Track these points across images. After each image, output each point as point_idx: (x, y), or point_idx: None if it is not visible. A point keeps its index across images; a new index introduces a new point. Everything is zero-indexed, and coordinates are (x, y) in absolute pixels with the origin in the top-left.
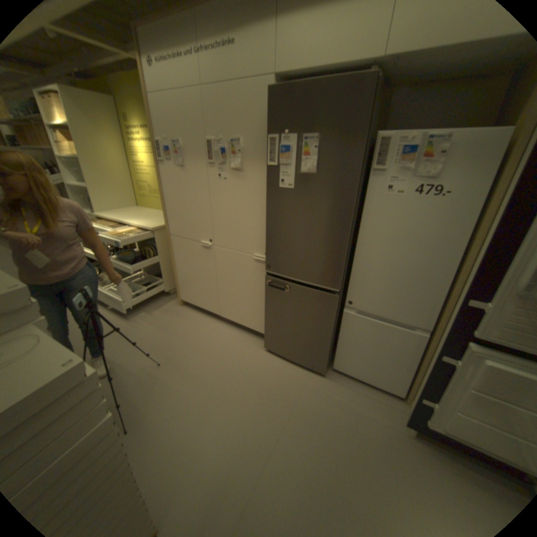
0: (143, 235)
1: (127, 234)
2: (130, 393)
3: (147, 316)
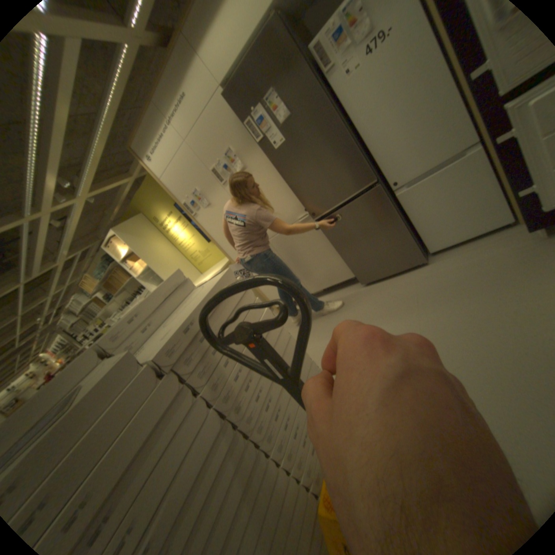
0: None
1: None
2: None
3: None
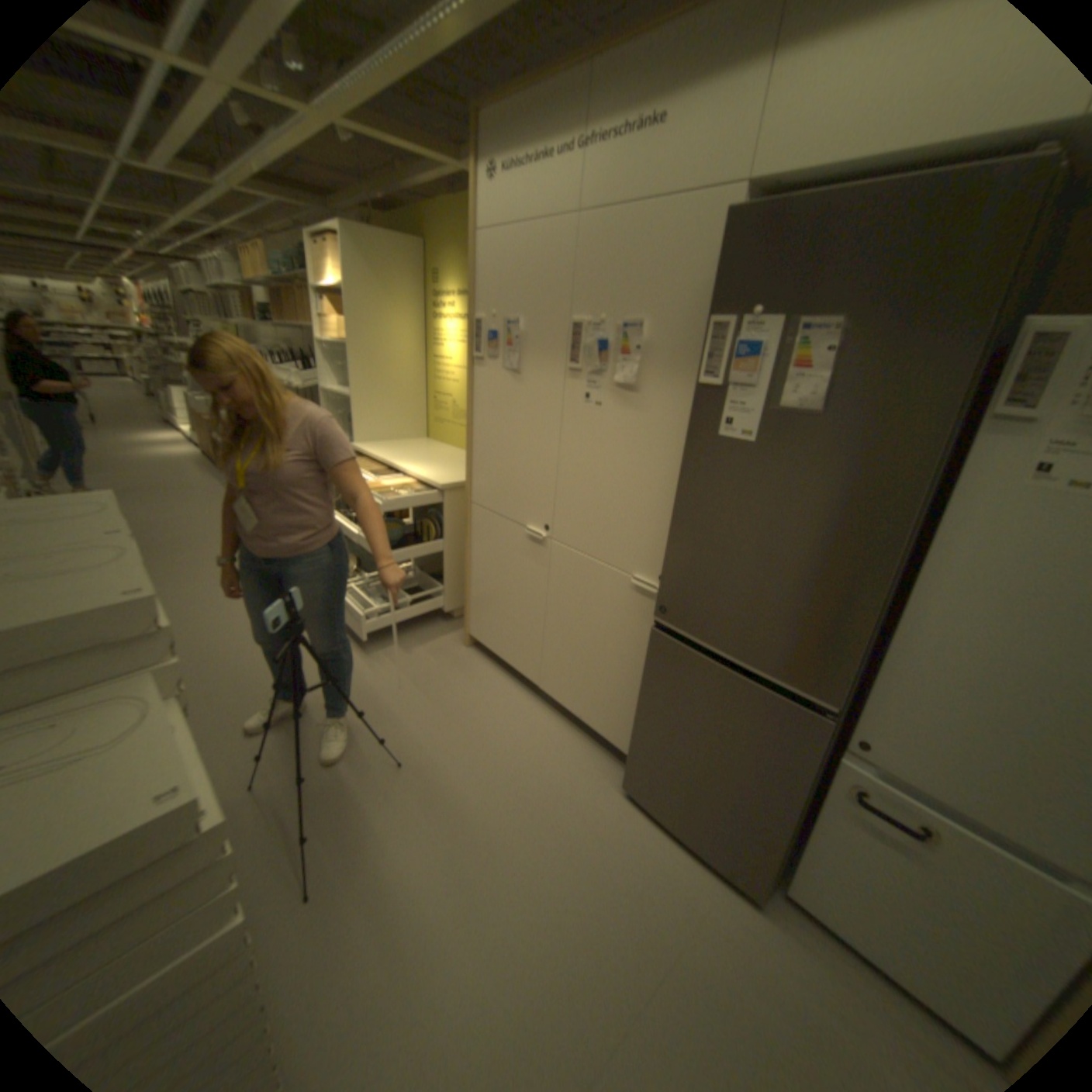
0: (422, 495)
1: (397, 489)
2: (333, 811)
3: (401, 653)
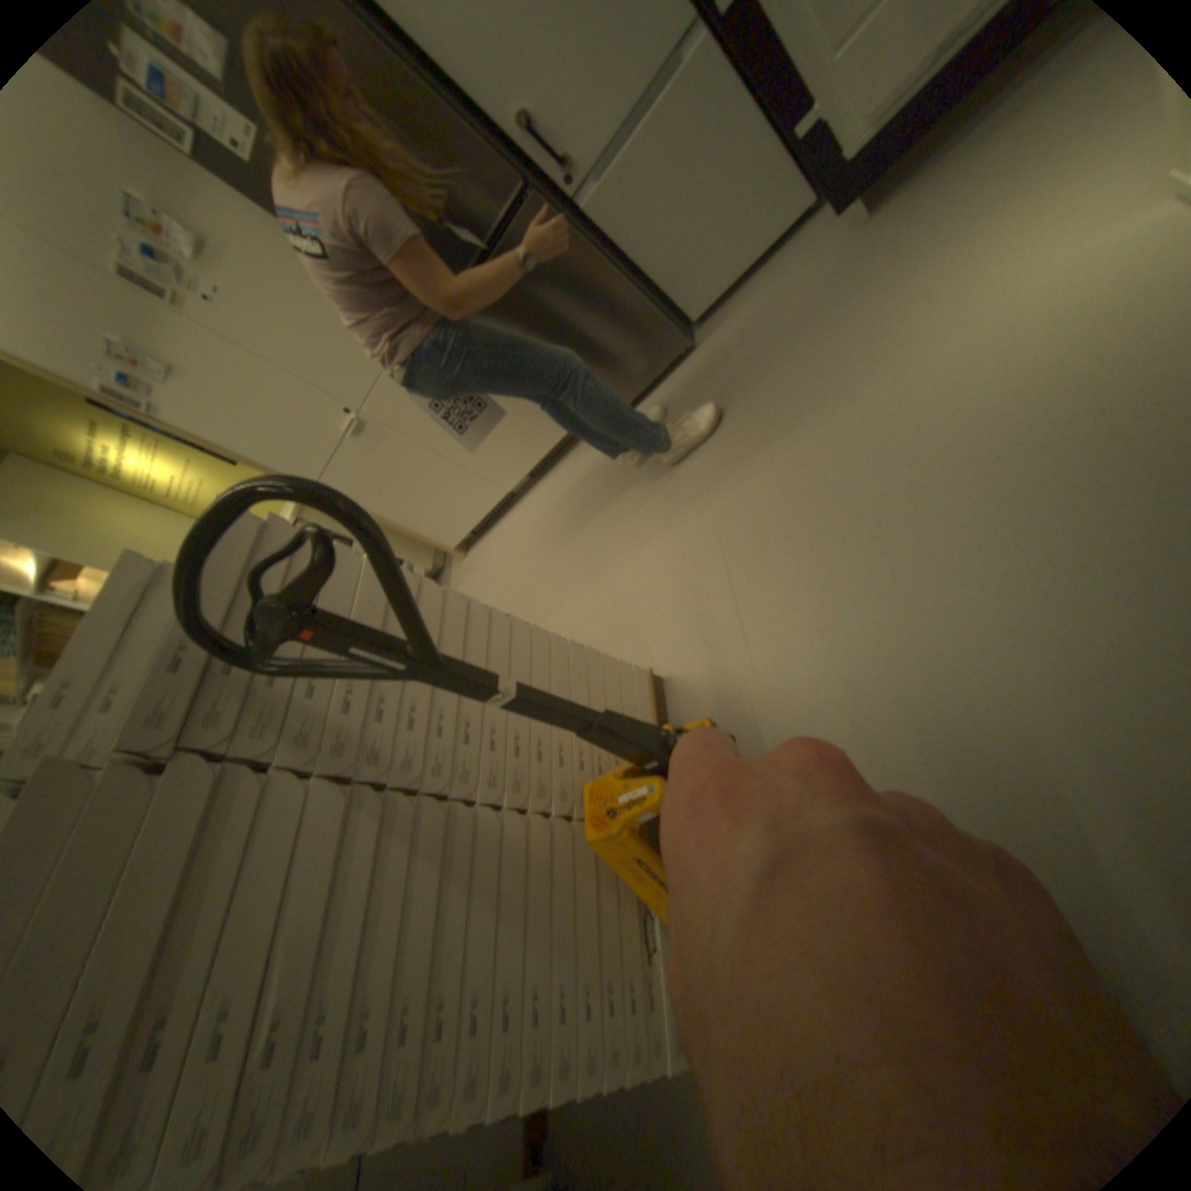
0: None
1: None
2: None
3: None
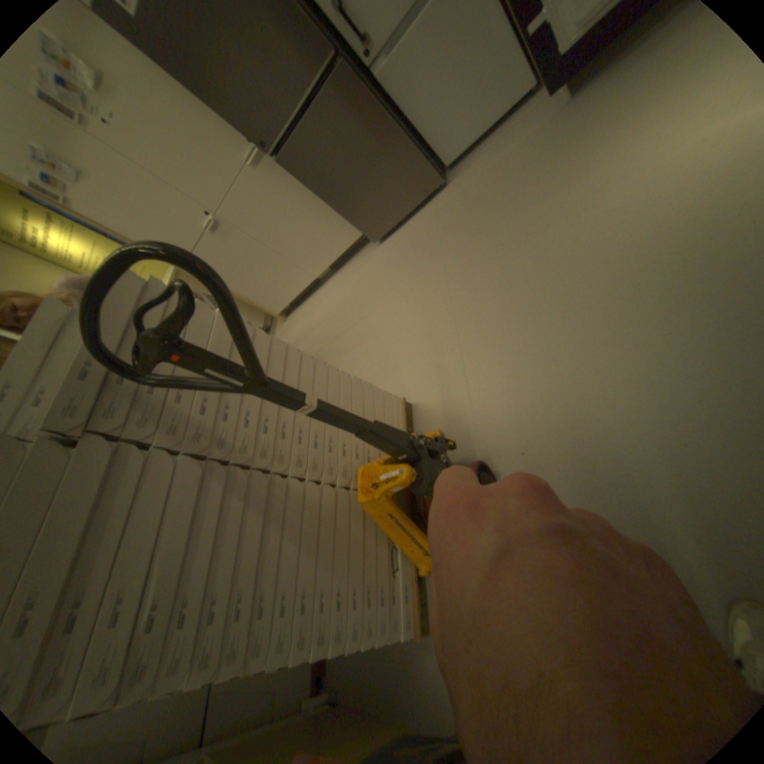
0: None
1: None
2: None
3: None
